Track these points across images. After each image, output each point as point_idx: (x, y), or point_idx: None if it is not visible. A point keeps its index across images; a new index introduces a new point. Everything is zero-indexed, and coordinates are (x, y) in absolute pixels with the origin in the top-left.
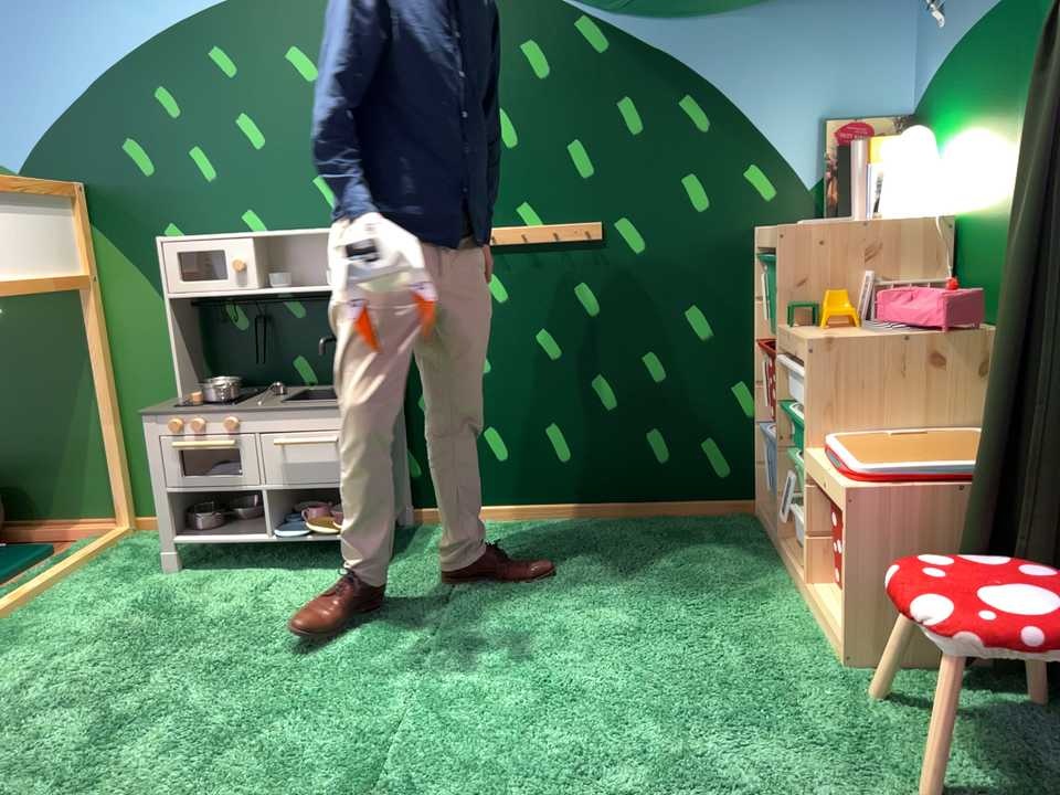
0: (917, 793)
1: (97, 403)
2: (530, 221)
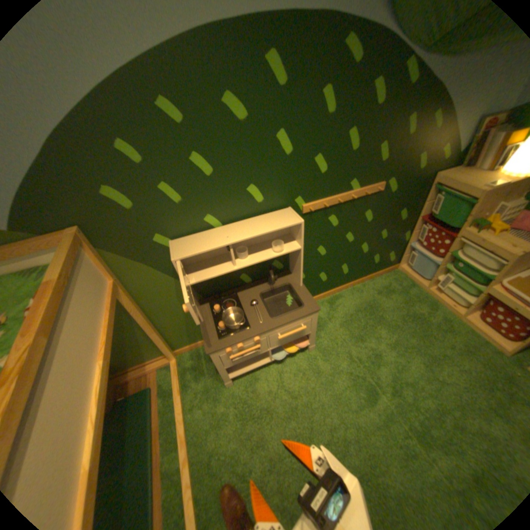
0: None
1: (143, 329)
2: (355, 189)
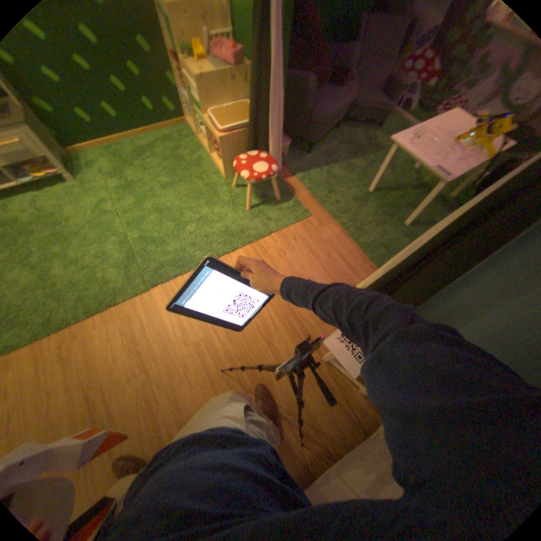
0: (244, 210)
1: None
2: None
